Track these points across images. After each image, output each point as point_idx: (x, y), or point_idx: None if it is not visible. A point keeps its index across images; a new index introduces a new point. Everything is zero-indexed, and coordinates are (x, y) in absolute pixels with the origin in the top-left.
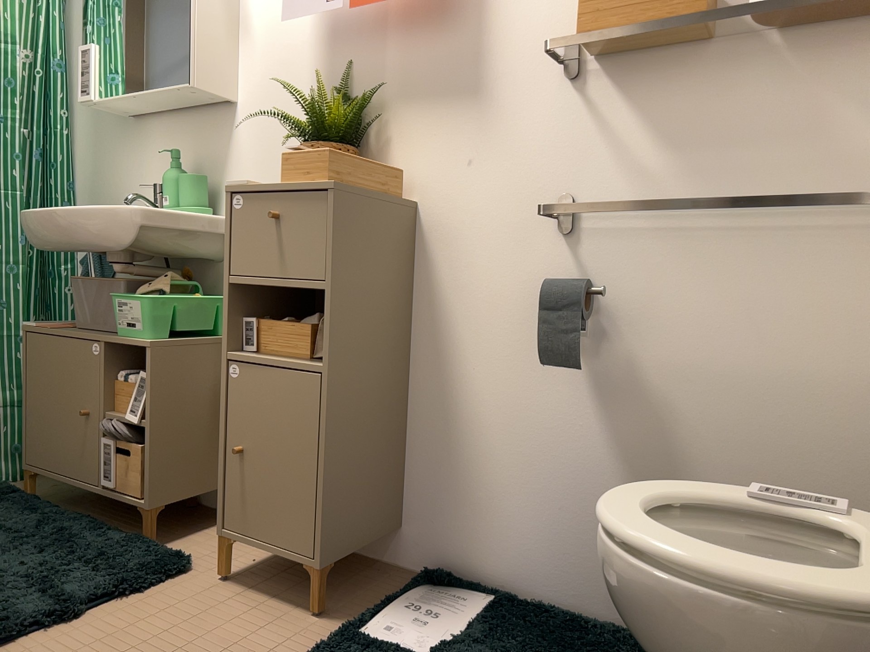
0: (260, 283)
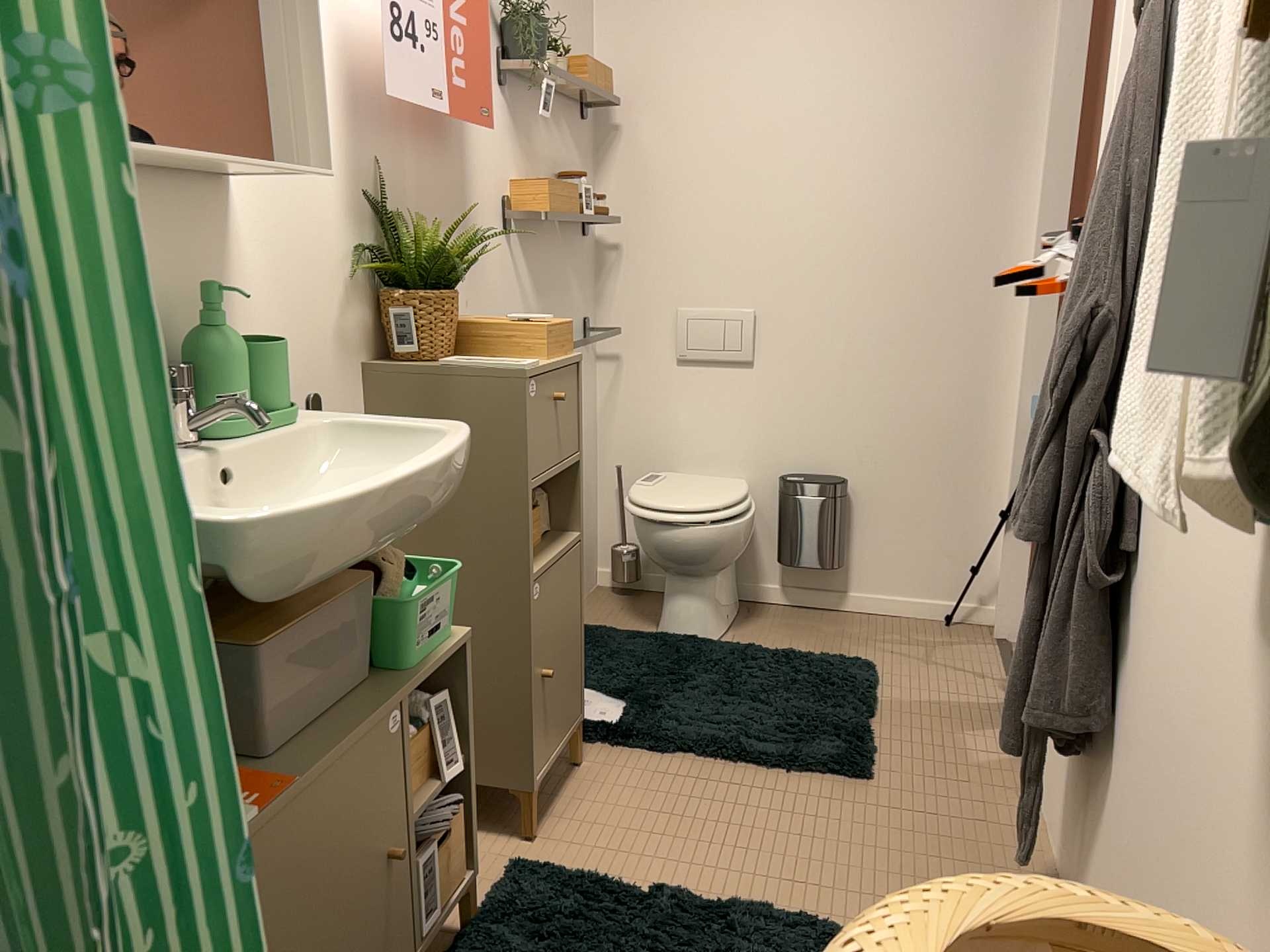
0: (551, 476)
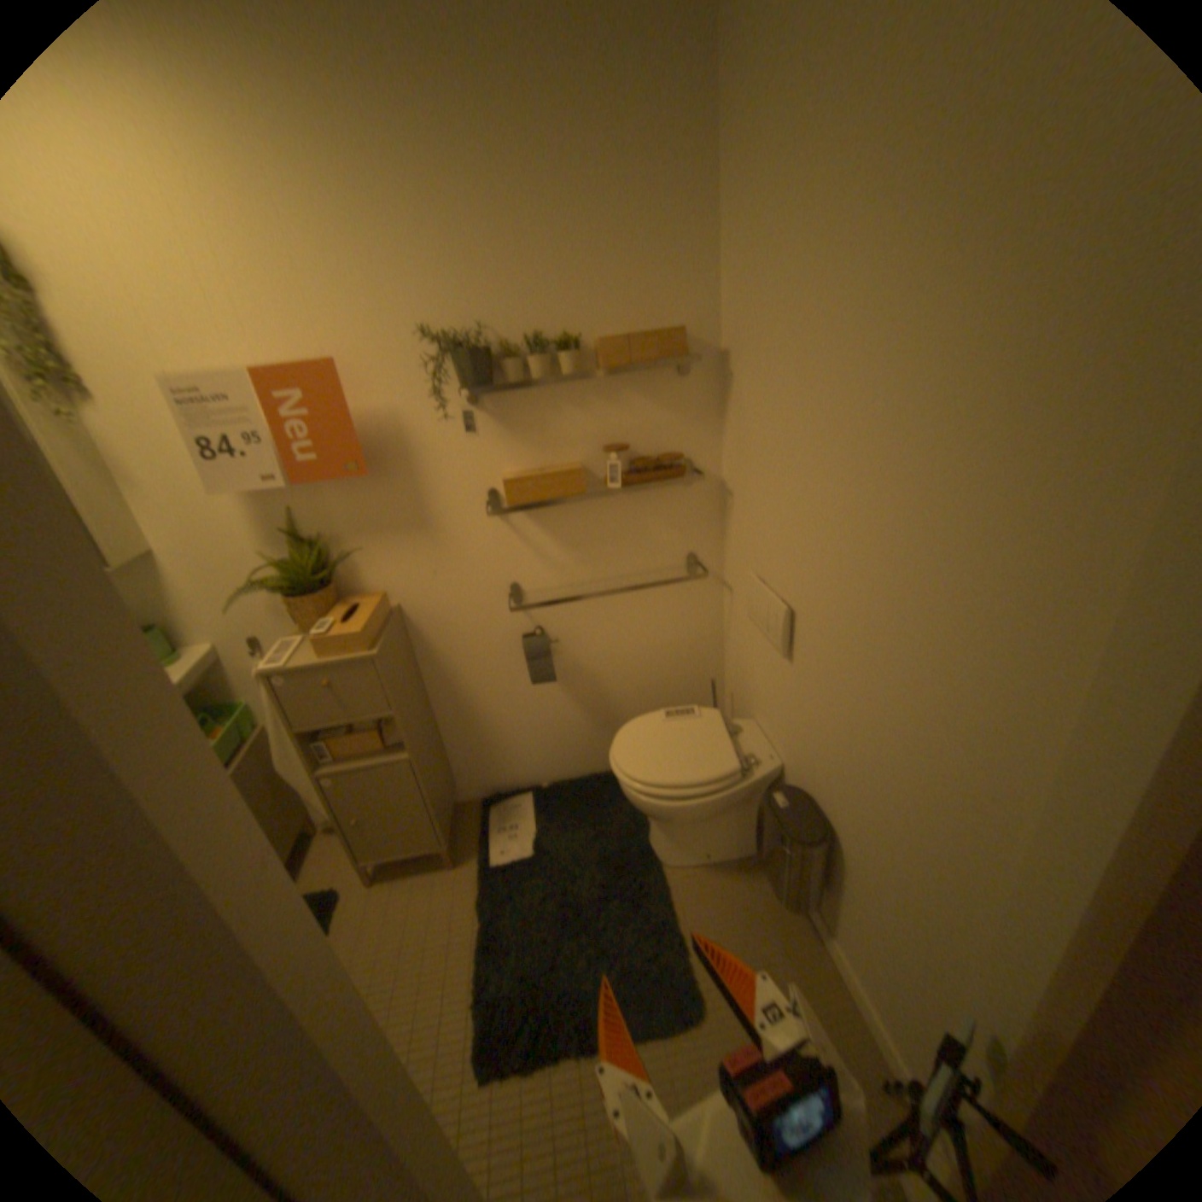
0: (329, 726)
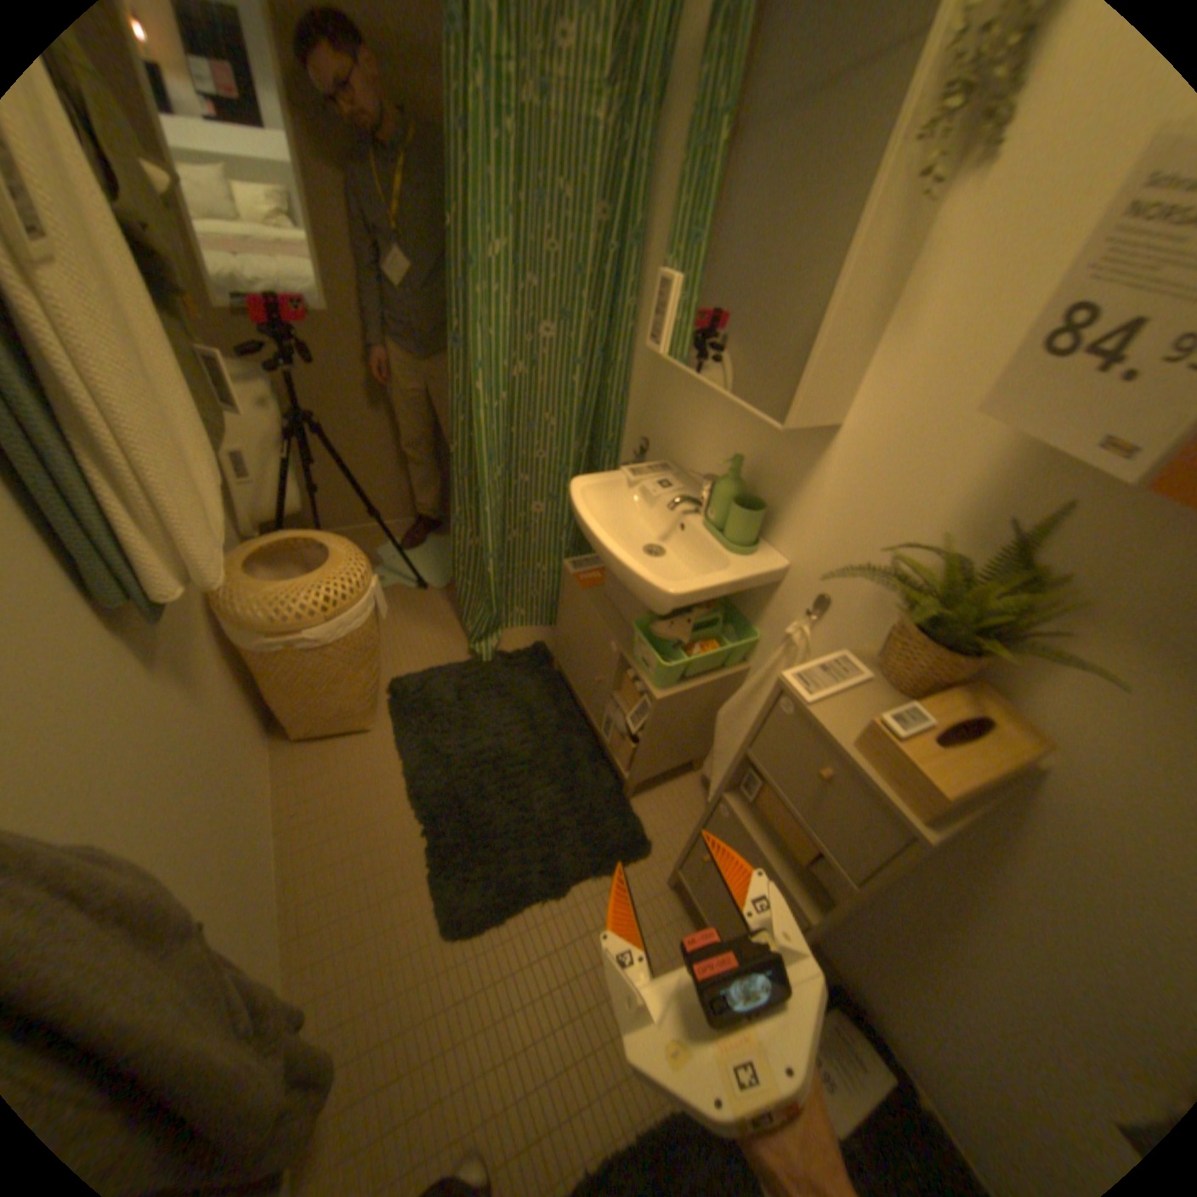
0: (783, 796)
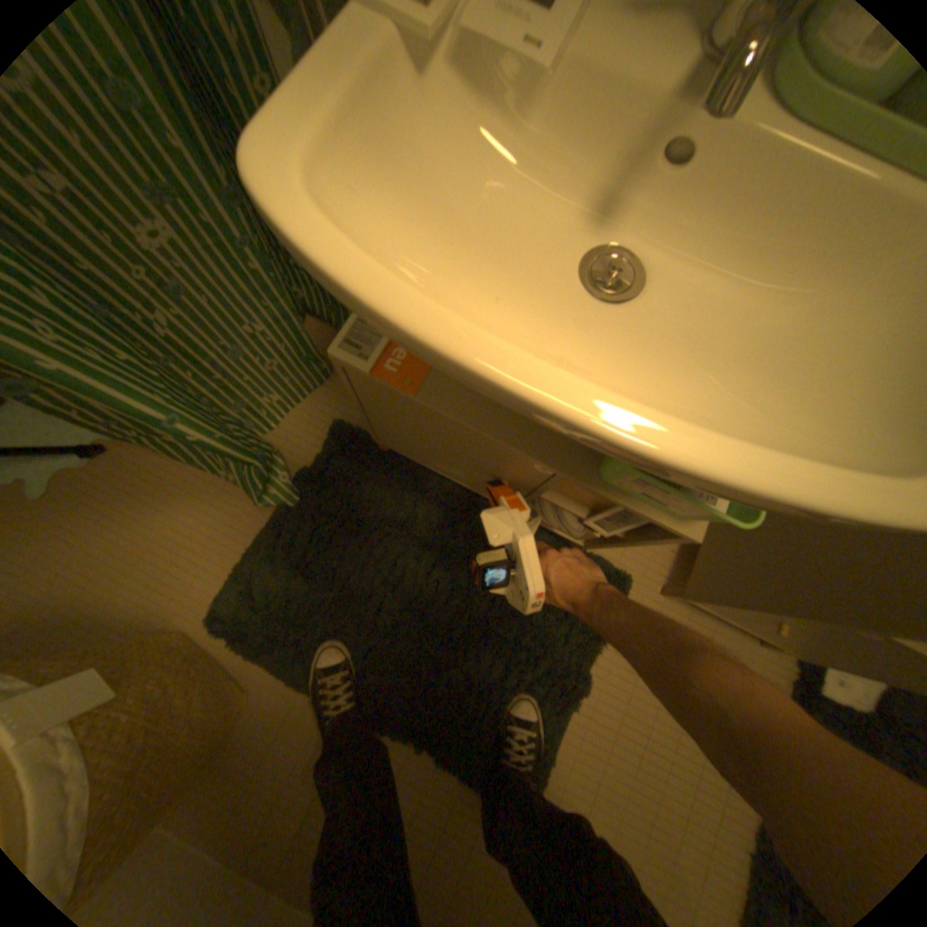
0: None
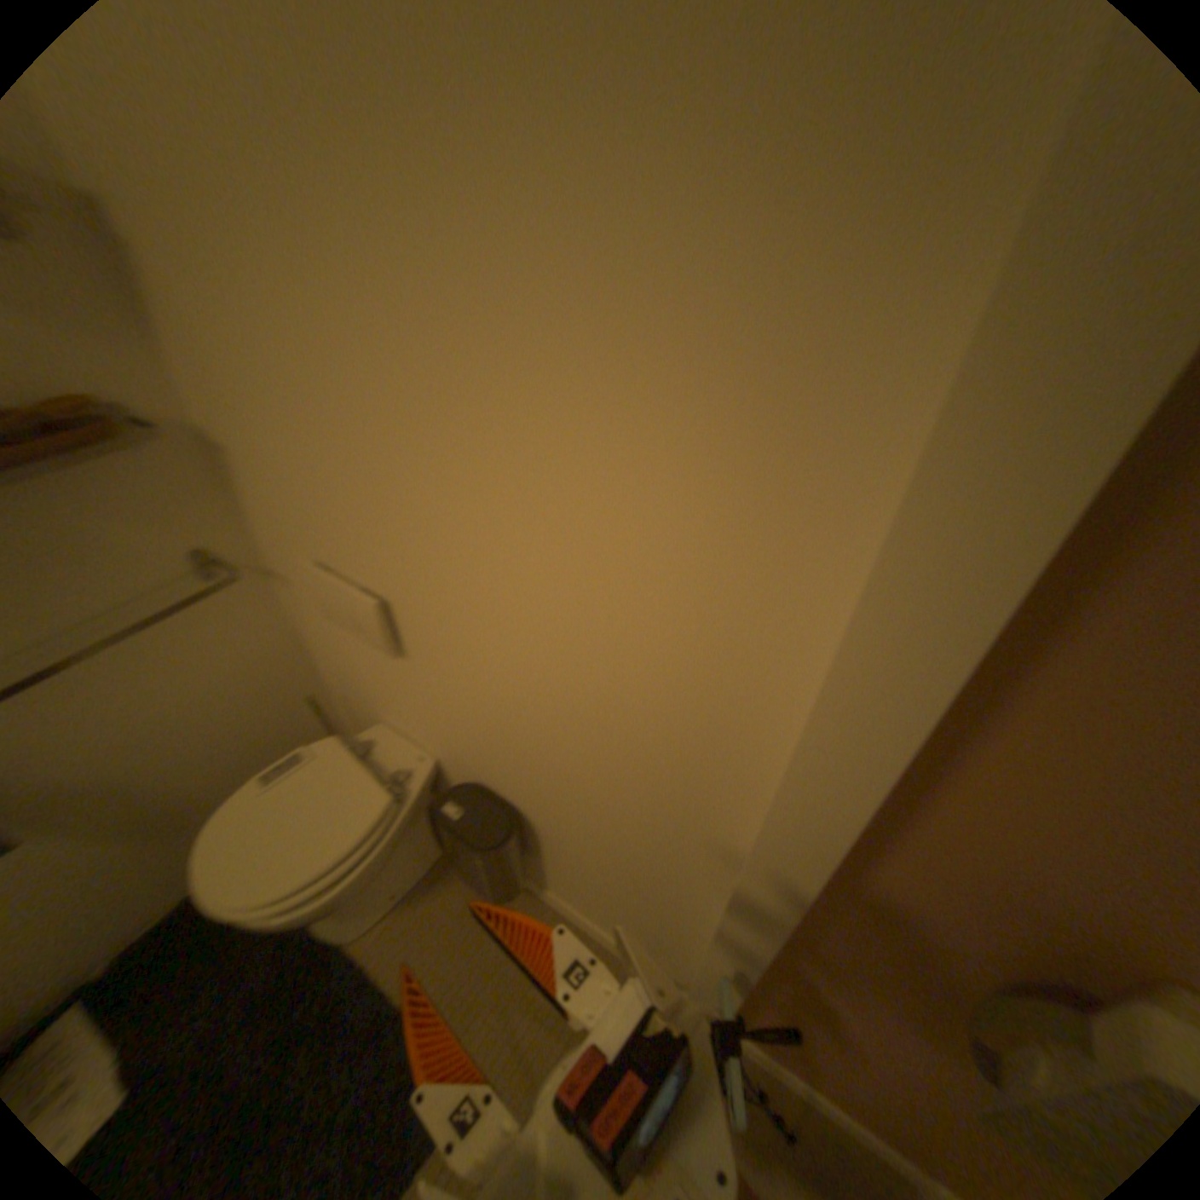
0: None
